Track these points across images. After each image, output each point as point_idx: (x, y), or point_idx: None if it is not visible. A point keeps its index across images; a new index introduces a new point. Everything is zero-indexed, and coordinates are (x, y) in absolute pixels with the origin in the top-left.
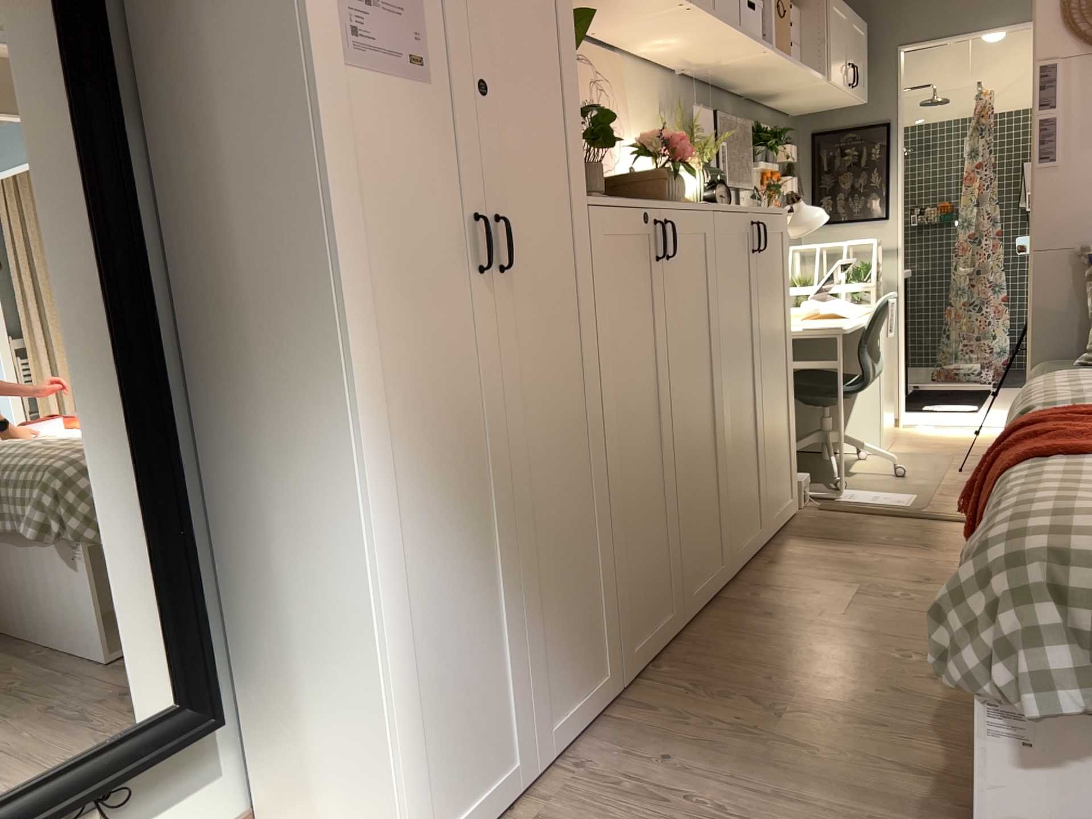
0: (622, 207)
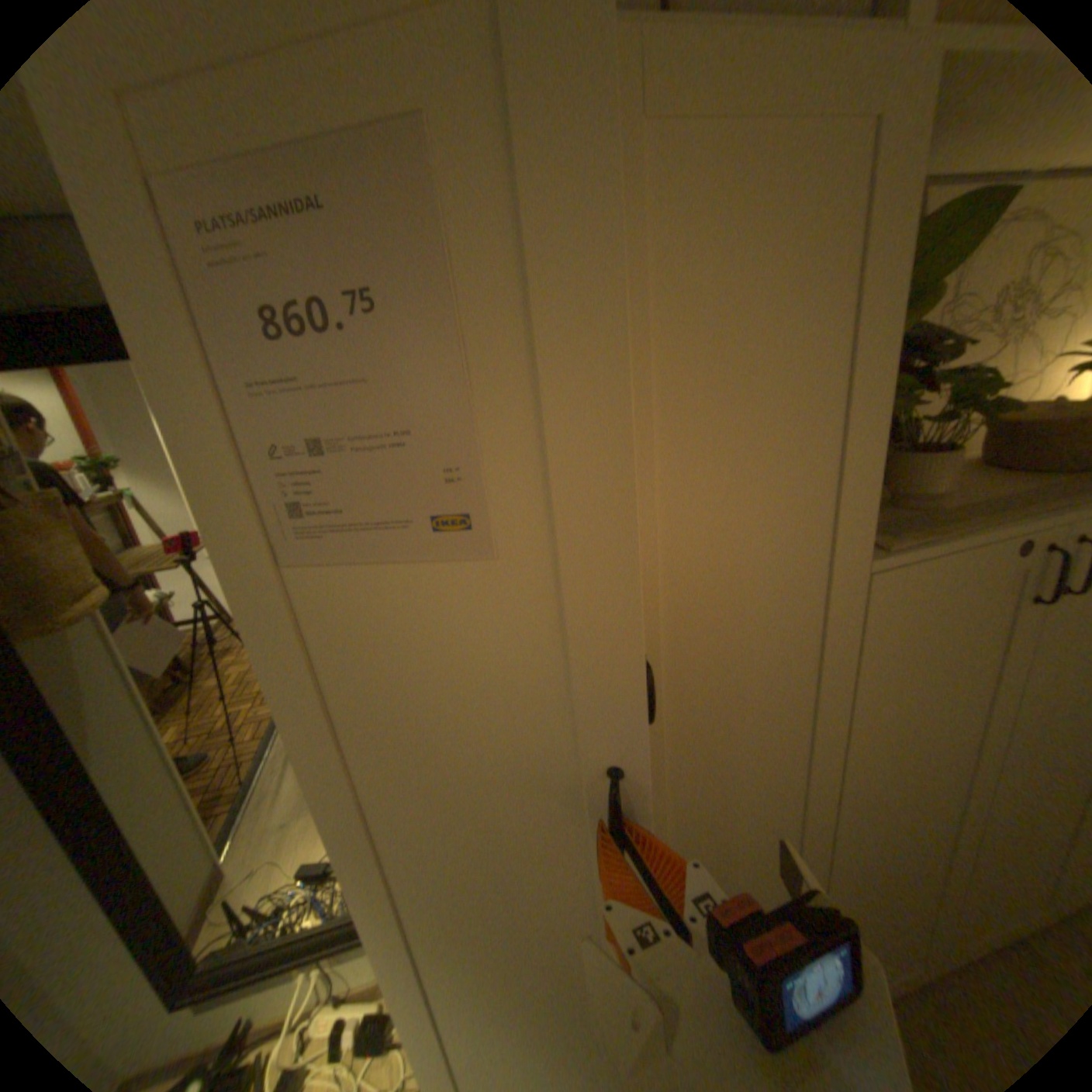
0: (974, 552)
